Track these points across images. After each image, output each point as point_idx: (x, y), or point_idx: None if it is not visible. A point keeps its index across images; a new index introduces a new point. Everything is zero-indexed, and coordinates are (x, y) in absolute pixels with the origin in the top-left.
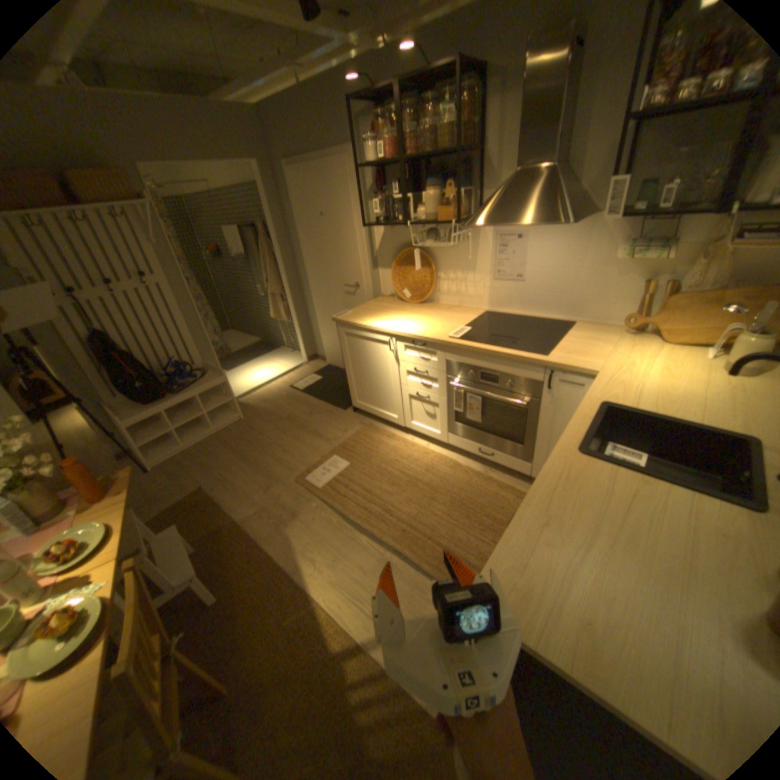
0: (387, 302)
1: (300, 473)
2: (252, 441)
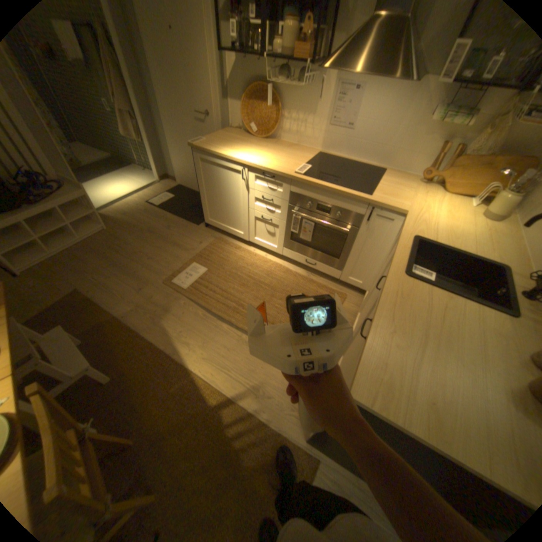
0: (236, 133)
1: (167, 277)
2: (119, 249)
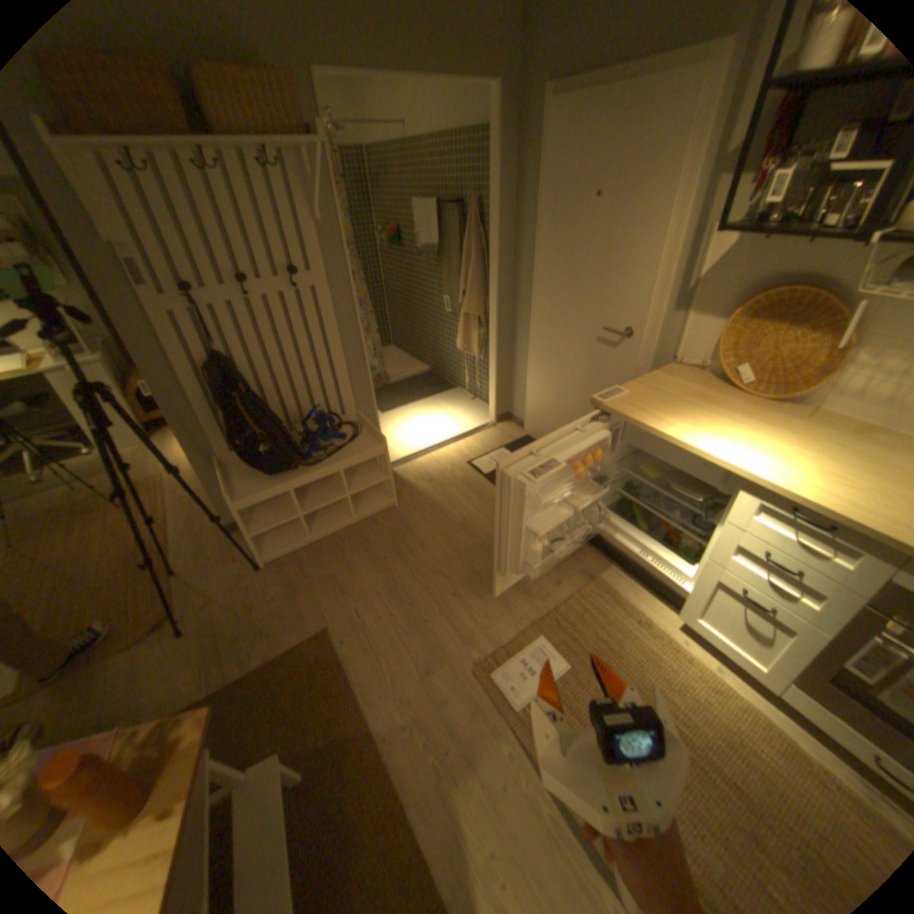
0: (696, 379)
1: (482, 657)
2: (409, 557)
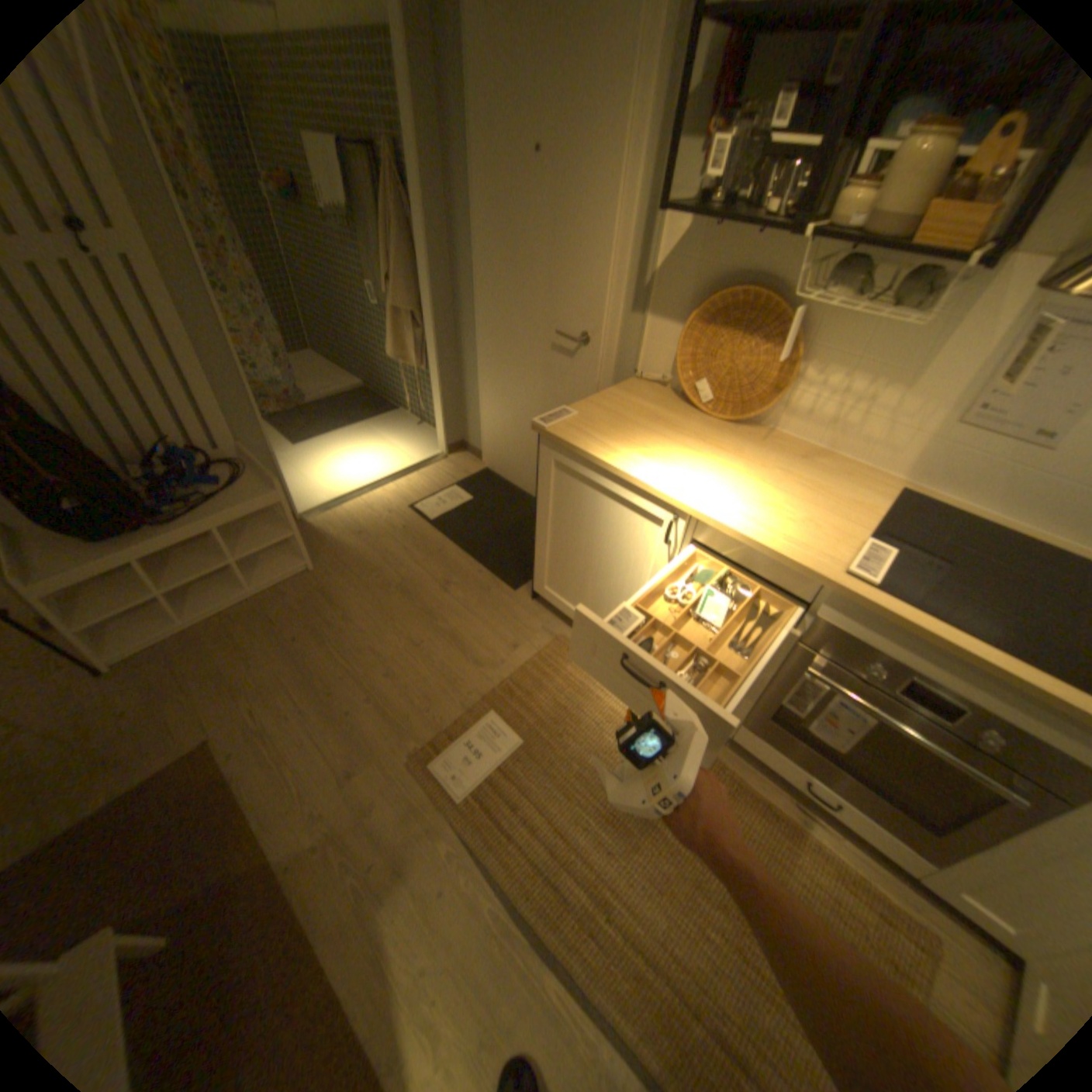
0: (655, 398)
1: (419, 746)
2: (328, 635)
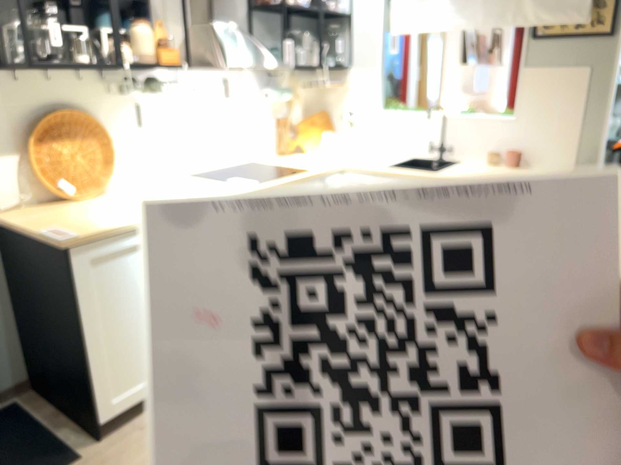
0: (40, 210)
1: None
2: None
